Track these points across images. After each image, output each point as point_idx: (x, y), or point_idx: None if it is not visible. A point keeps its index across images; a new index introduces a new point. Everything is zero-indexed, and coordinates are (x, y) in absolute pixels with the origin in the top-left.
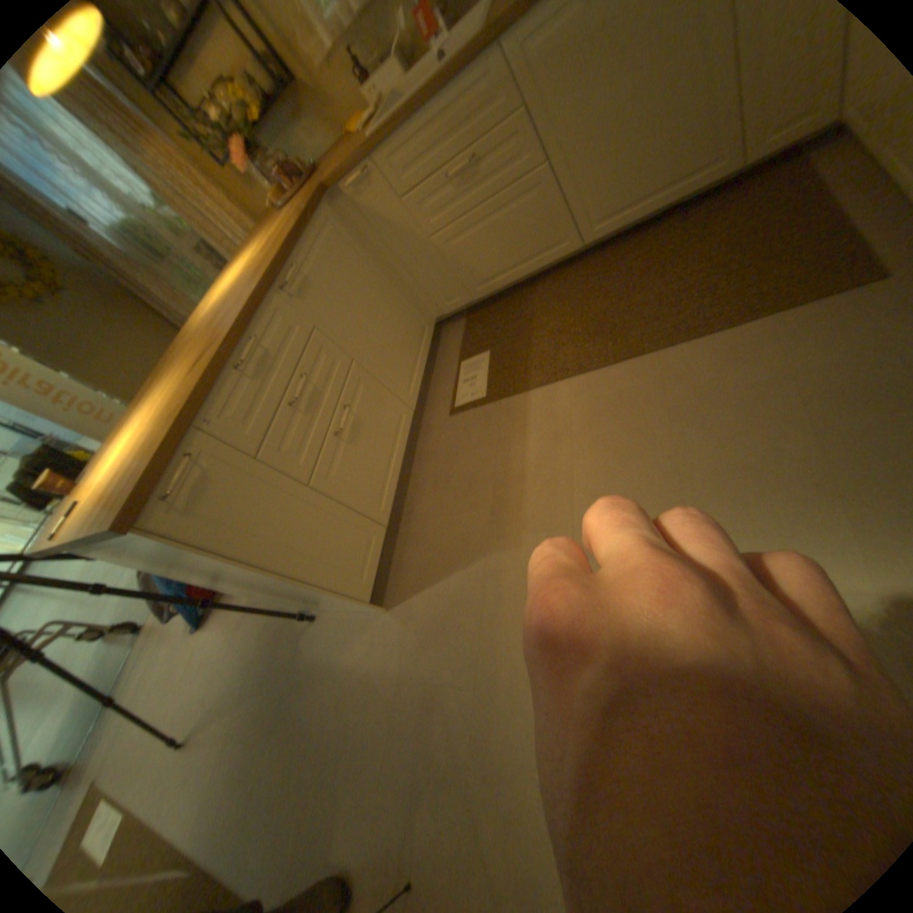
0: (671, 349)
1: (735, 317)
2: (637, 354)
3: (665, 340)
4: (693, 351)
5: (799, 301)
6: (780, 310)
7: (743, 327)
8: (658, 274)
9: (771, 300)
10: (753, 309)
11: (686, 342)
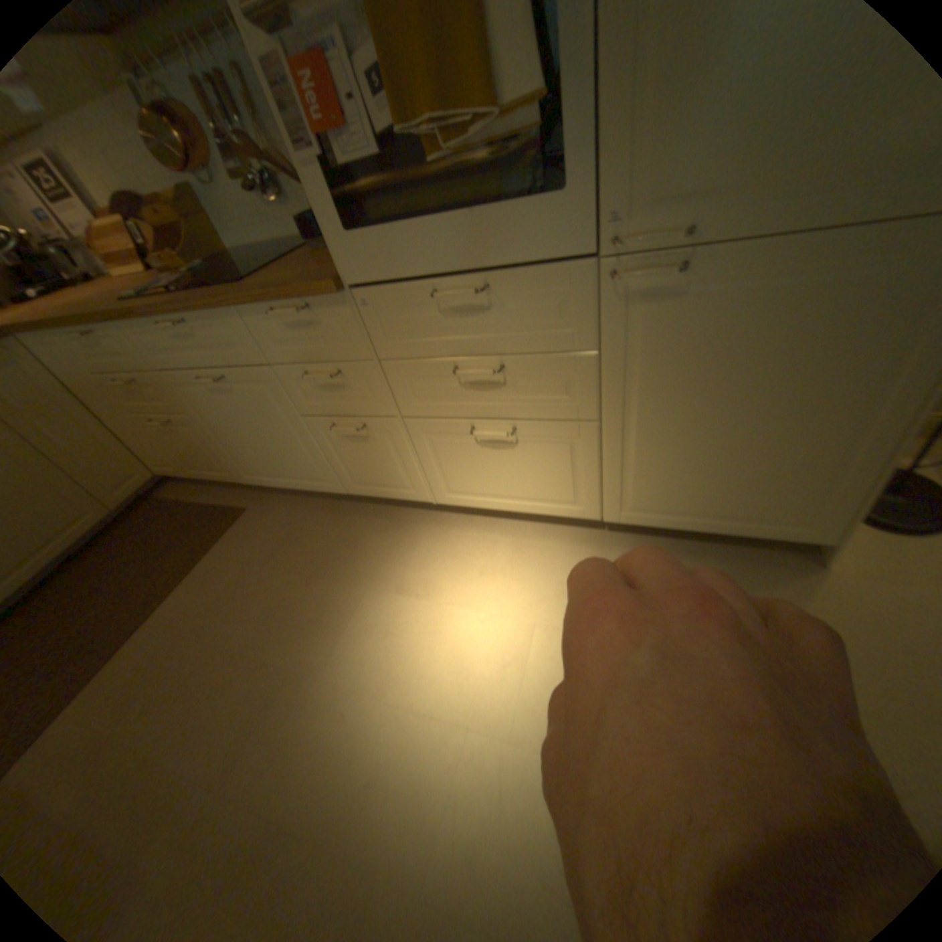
0: (155, 616)
1: (185, 570)
2: (126, 641)
3: (144, 615)
4: (174, 604)
5: (216, 541)
6: (209, 551)
7: (196, 571)
8: (94, 595)
9: (199, 551)
10: (193, 560)
11: (163, 604)
